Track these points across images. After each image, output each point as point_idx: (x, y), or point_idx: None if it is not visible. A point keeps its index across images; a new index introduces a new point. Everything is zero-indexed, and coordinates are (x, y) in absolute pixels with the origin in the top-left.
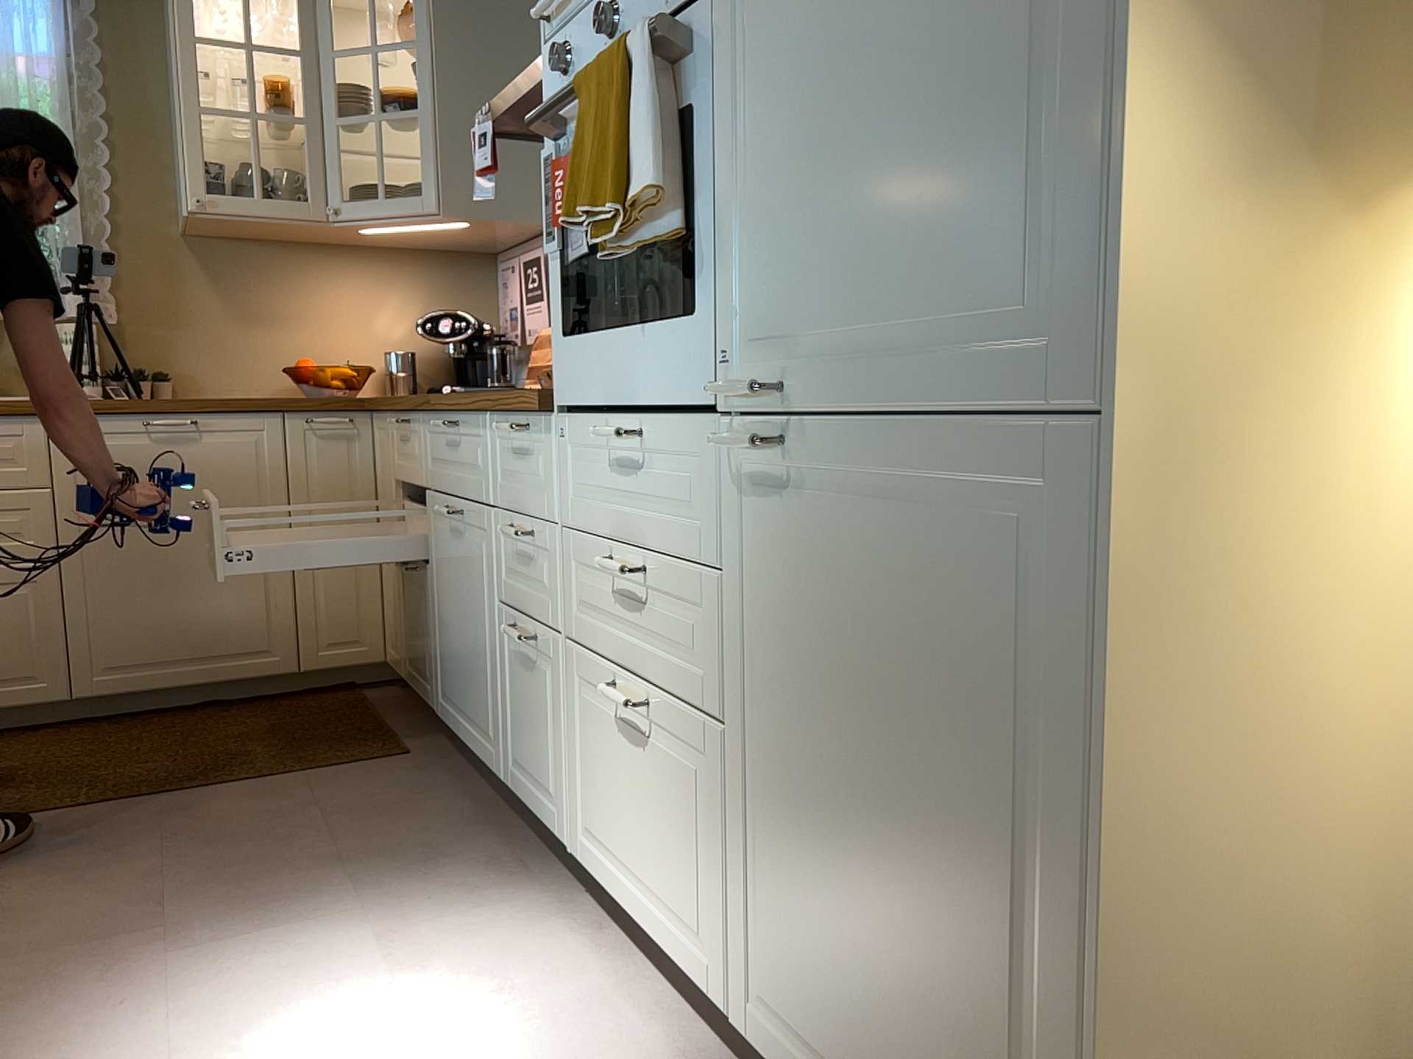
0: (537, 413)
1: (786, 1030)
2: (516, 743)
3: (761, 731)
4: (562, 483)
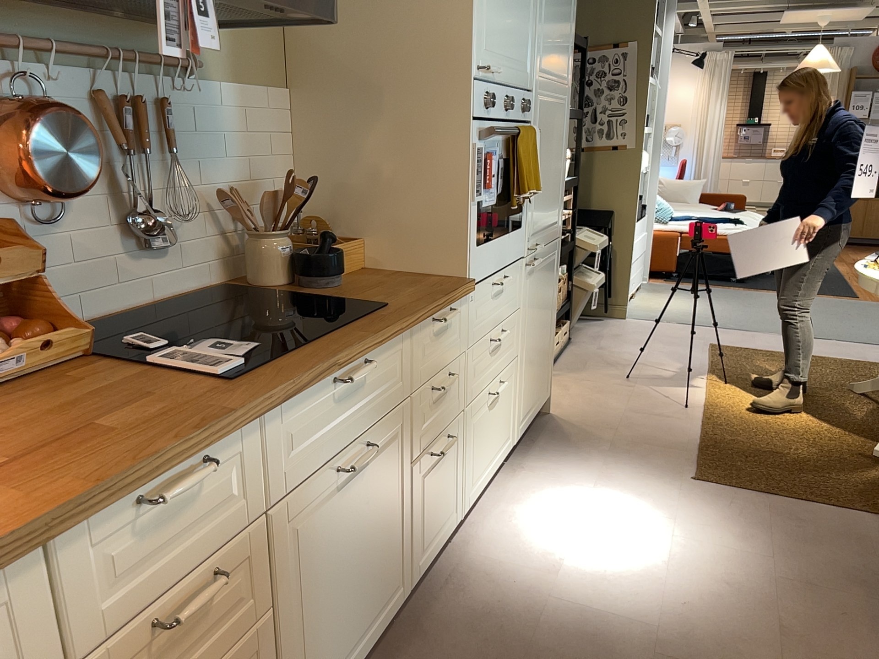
0: (469, 293)
1: (523, 416)
2: (425, 531)
3: (524, 343)
4: (468, 326)
